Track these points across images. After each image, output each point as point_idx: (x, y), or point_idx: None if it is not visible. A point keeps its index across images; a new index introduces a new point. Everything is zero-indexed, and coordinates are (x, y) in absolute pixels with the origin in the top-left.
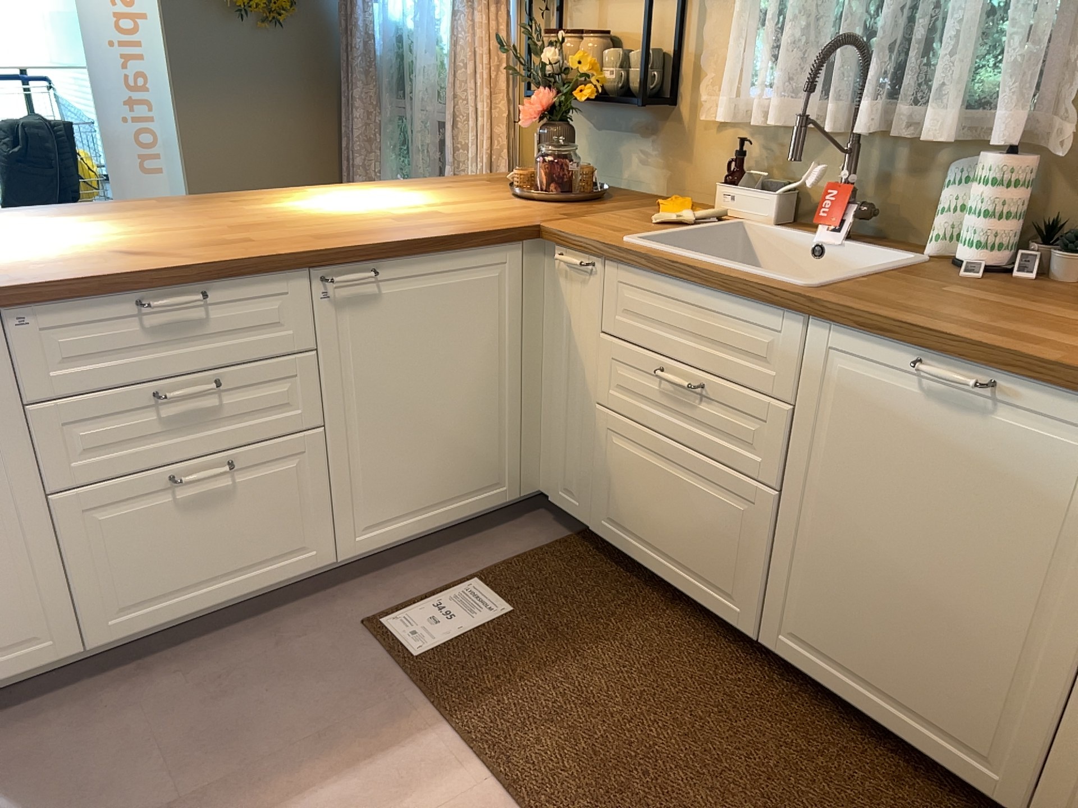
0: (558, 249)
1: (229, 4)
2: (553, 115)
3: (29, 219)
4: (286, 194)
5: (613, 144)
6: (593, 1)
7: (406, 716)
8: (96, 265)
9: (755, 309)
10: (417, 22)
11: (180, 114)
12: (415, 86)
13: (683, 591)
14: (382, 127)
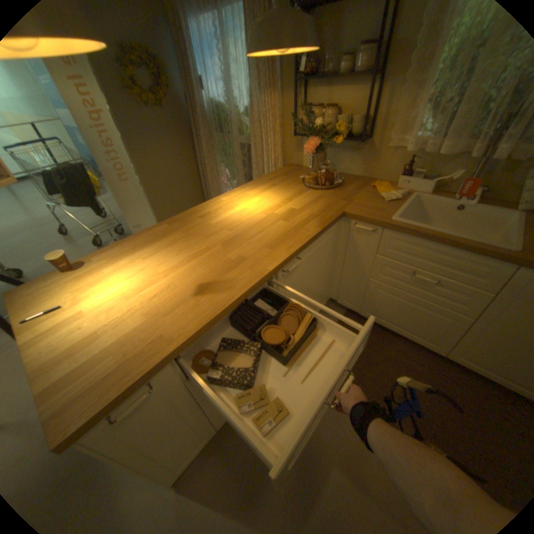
0: (353, 221)
1: (137, 99)
2: (318, 147)
3: (120, 258)
4: (216, 205)
5: (335, 153)
6: (325, 86)
7: (342, 420)
8: (194, 307)
9: (485, 258)
10: (223, 97)
11: (129, 154)
12: (229, 129)
13: (409, 338)
14: (213, 146)
